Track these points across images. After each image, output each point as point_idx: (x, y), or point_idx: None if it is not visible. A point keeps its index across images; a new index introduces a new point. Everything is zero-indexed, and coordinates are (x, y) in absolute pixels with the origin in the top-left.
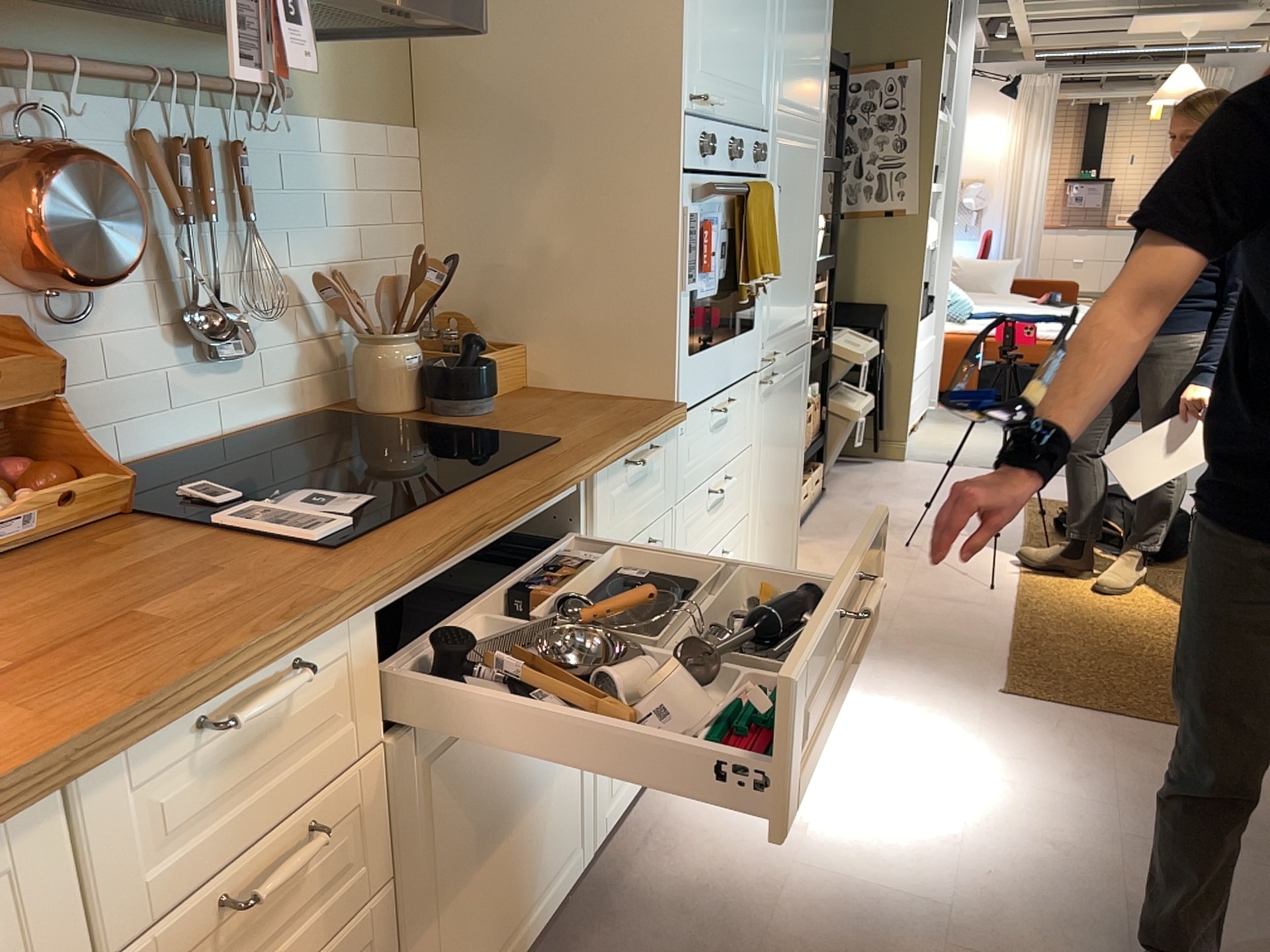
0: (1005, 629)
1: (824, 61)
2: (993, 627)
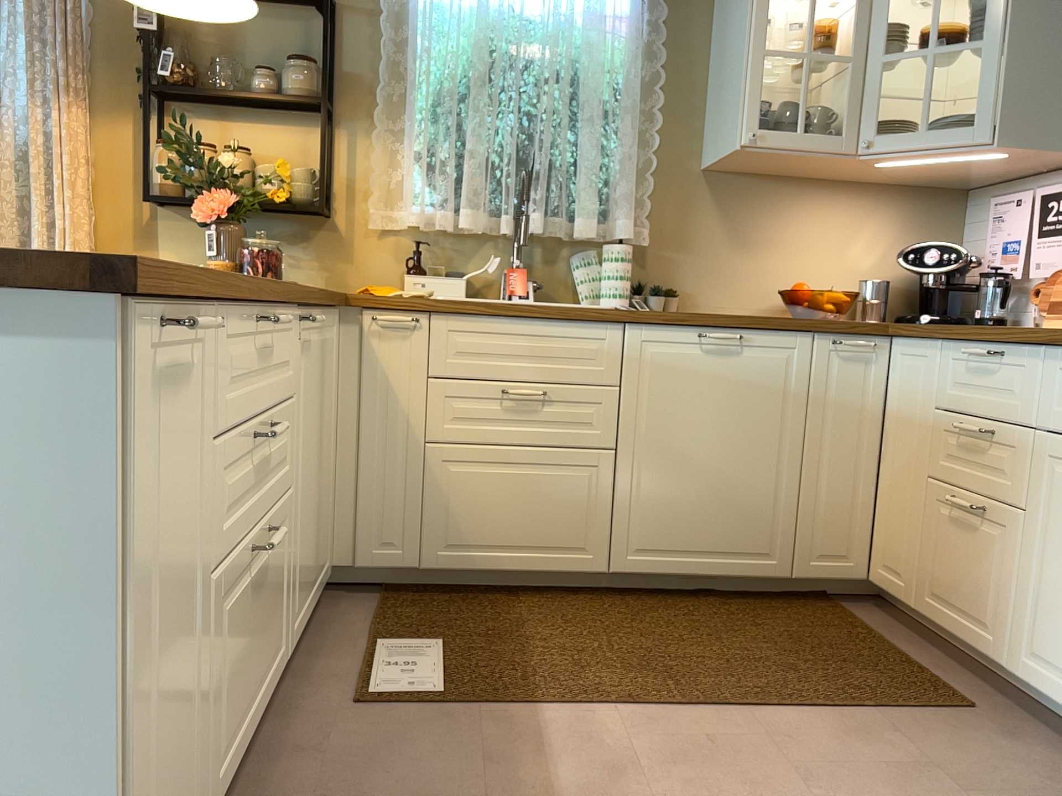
0: None
1: None
2: None
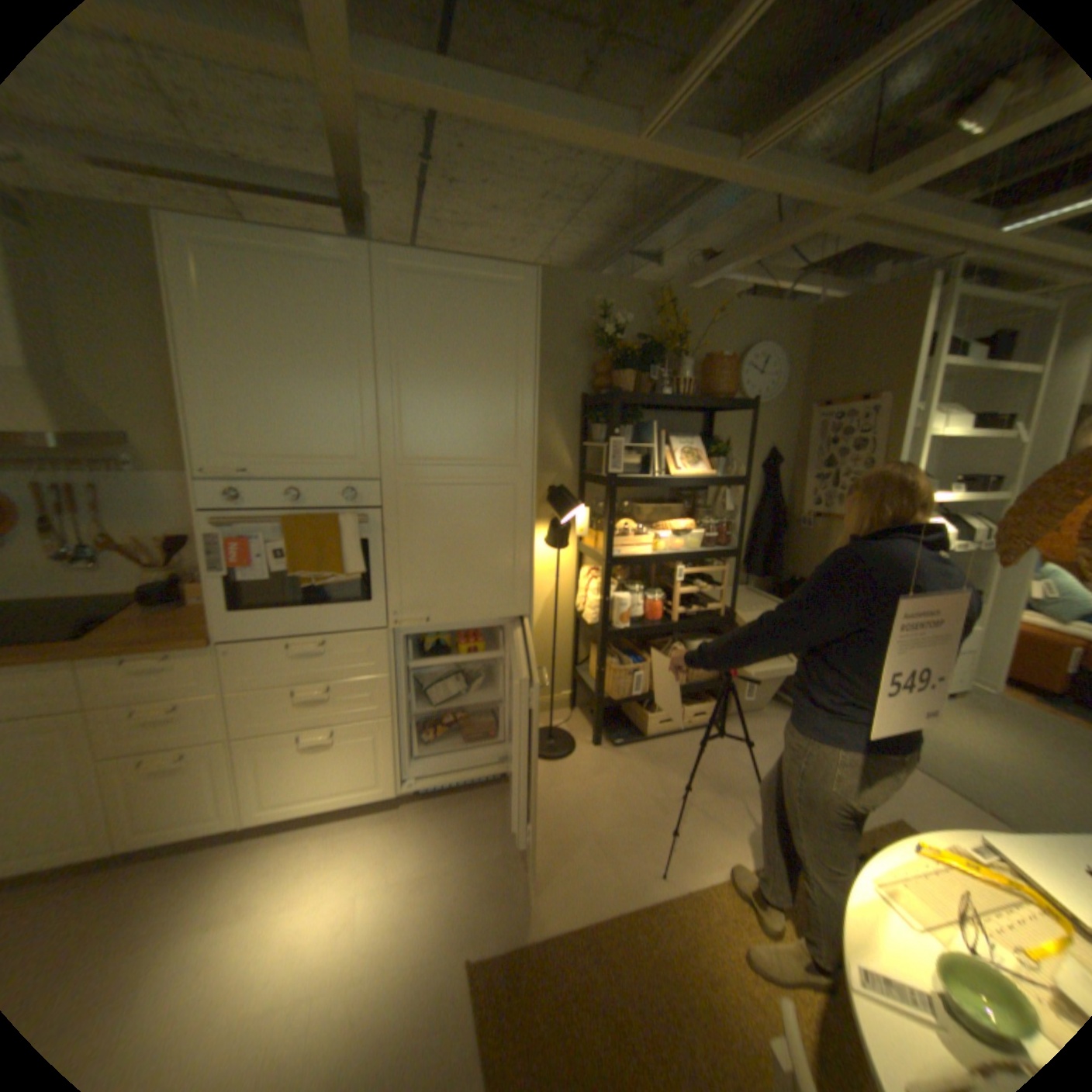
0: (593, 923)
1: (517, 422)
2: (586, 914)
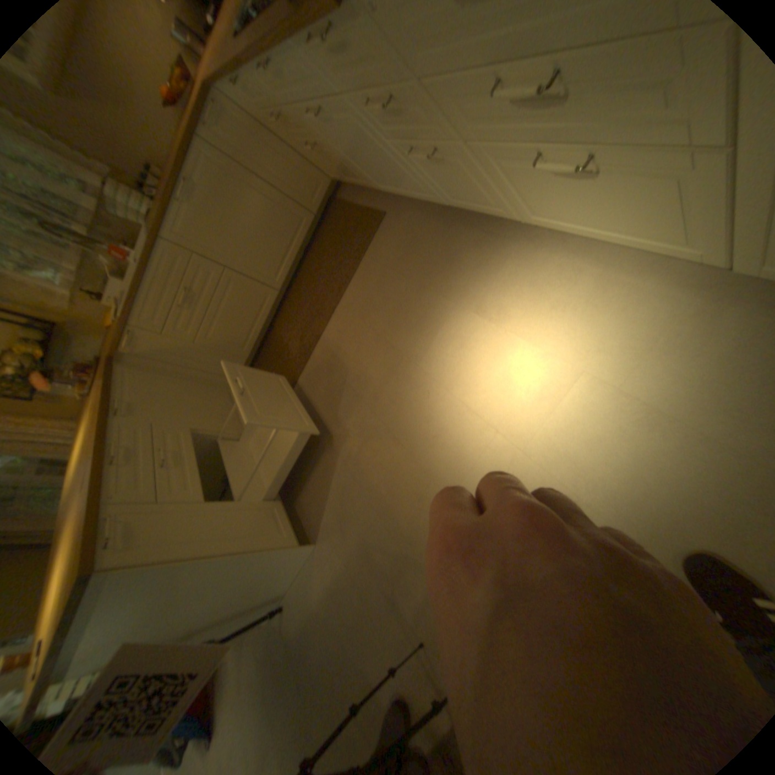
0: None
1: None
2: None
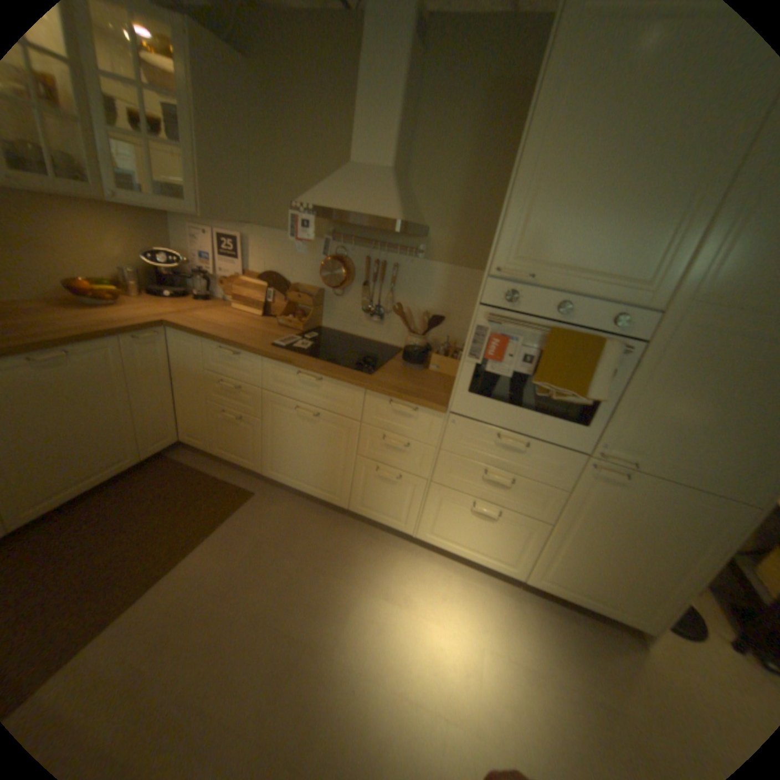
0: None
1: None
2: None
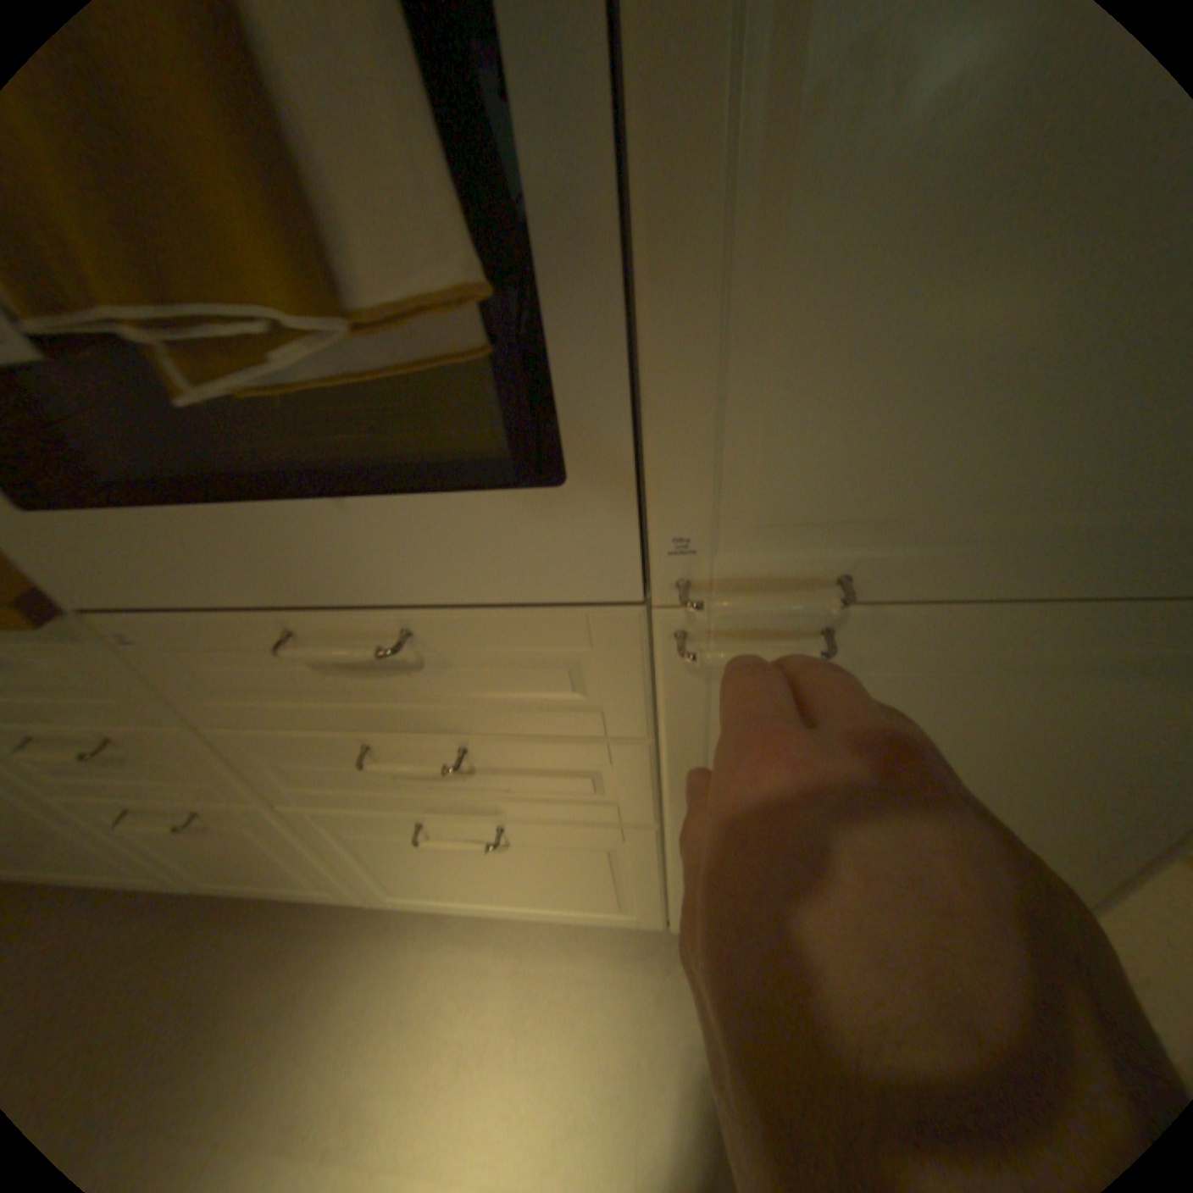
0: None
1: None
2: None
